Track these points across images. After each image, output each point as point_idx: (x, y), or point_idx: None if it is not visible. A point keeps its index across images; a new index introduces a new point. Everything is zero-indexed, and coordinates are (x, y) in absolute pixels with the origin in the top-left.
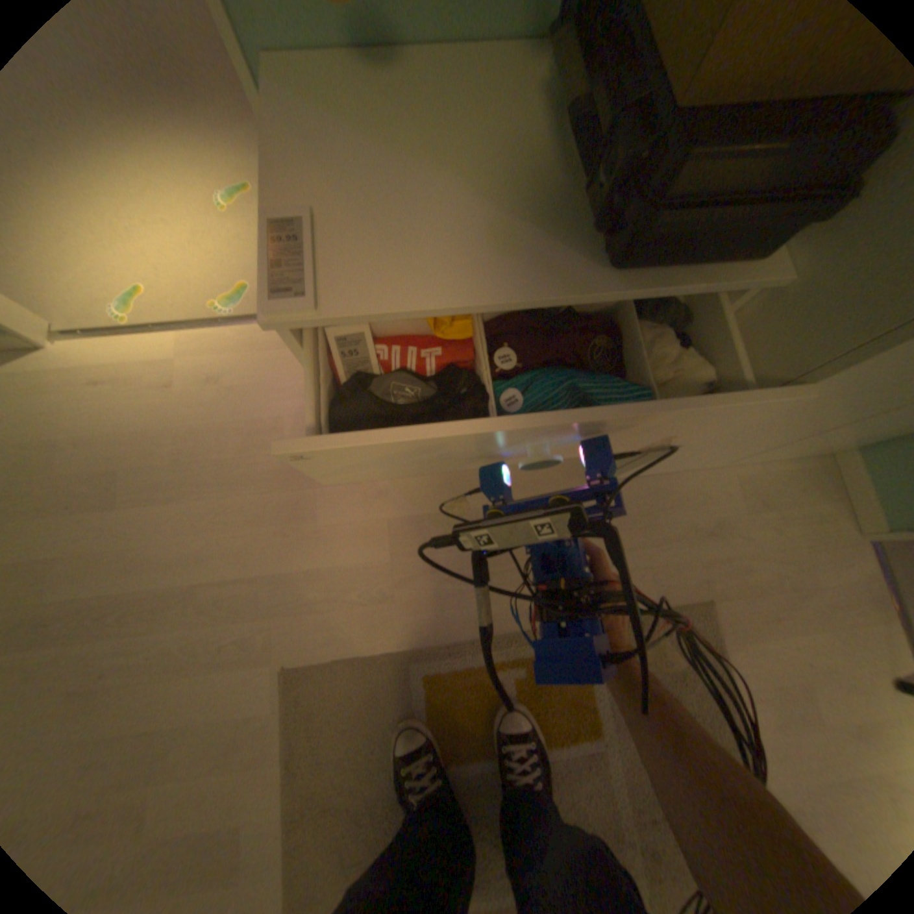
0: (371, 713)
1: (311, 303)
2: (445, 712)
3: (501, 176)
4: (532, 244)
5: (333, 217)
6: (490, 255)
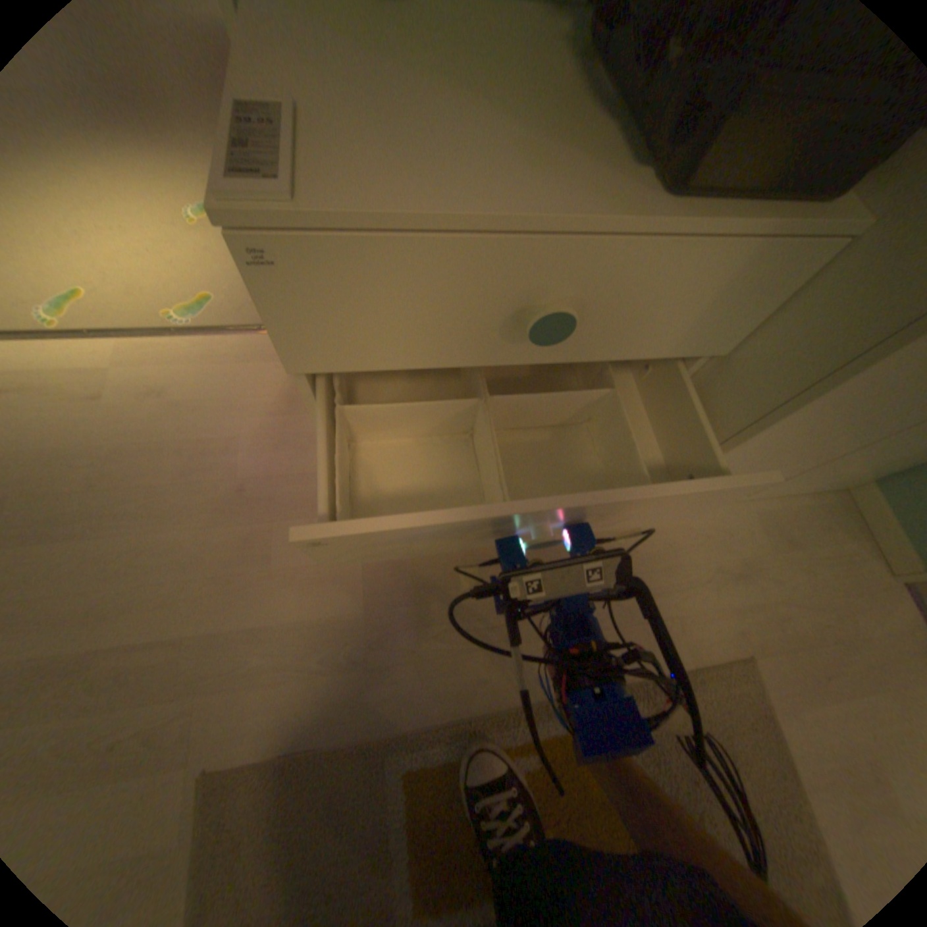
0: (329, 835)
1: (286, 189)
2: (433, 827)
3: (529, 99)
4: (573, 160)
5: (323, 109)
6: (523, 165)
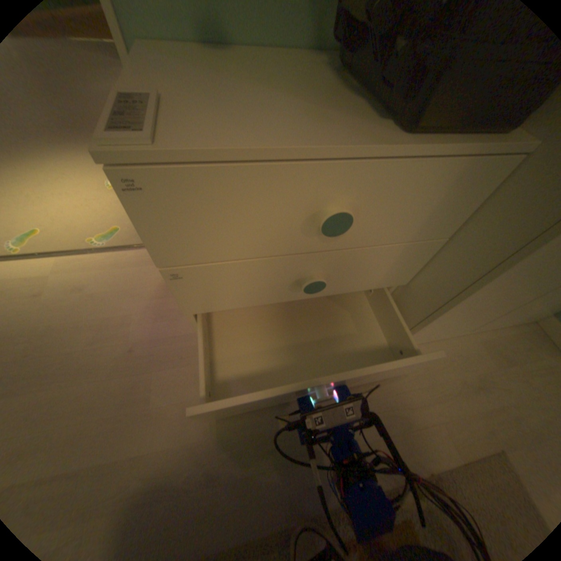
0: None
1: (149, 138)
2: None
3: (308, 89)
4: (341, 117)
5: (177, 97)
6: (310, 121)
